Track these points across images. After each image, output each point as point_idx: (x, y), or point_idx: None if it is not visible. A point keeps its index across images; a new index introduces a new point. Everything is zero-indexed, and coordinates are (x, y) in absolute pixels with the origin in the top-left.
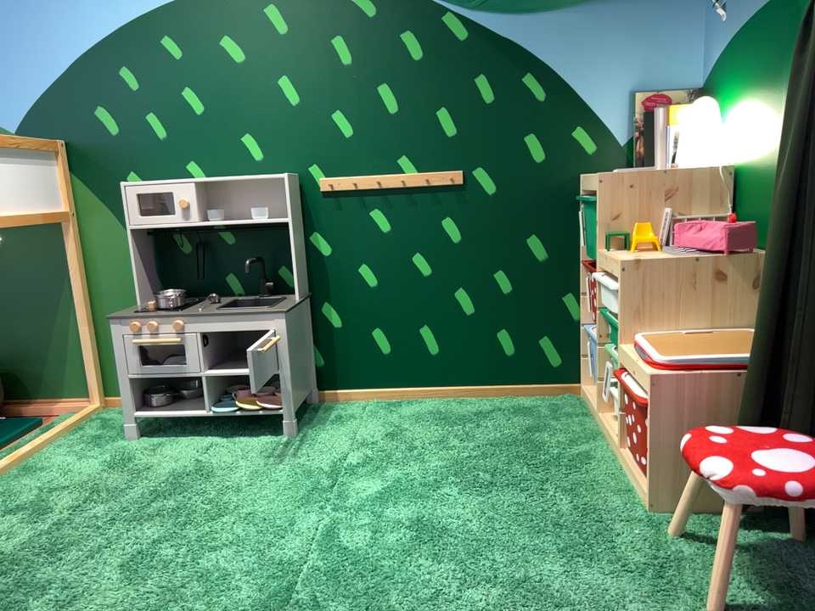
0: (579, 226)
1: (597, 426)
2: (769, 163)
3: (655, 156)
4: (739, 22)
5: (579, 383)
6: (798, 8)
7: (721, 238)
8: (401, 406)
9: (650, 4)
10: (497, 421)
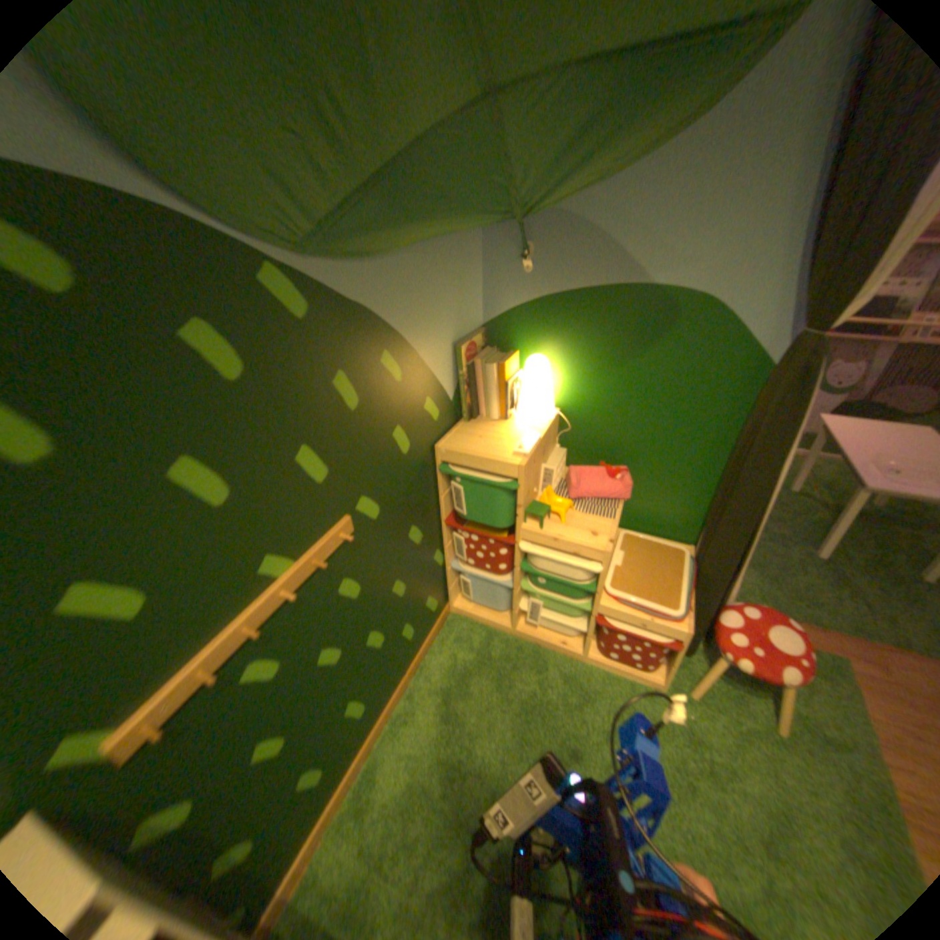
0: (439, 492)
1: (518, 638)
2: (616, 417)
3: (484, 405)
4: (563, 285)
5: (449, 604)
6: (673, 308)
7: (626, 491)
8: (364, 795)
9: (460, 240)
10: (467, 708)
